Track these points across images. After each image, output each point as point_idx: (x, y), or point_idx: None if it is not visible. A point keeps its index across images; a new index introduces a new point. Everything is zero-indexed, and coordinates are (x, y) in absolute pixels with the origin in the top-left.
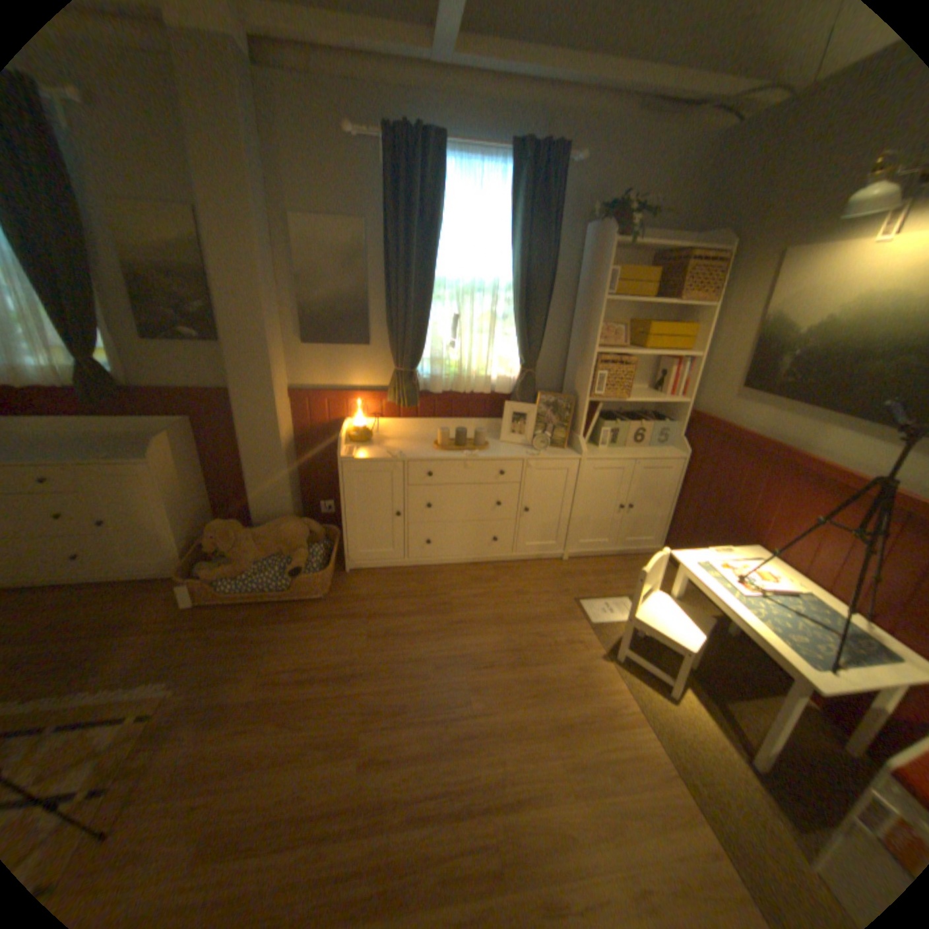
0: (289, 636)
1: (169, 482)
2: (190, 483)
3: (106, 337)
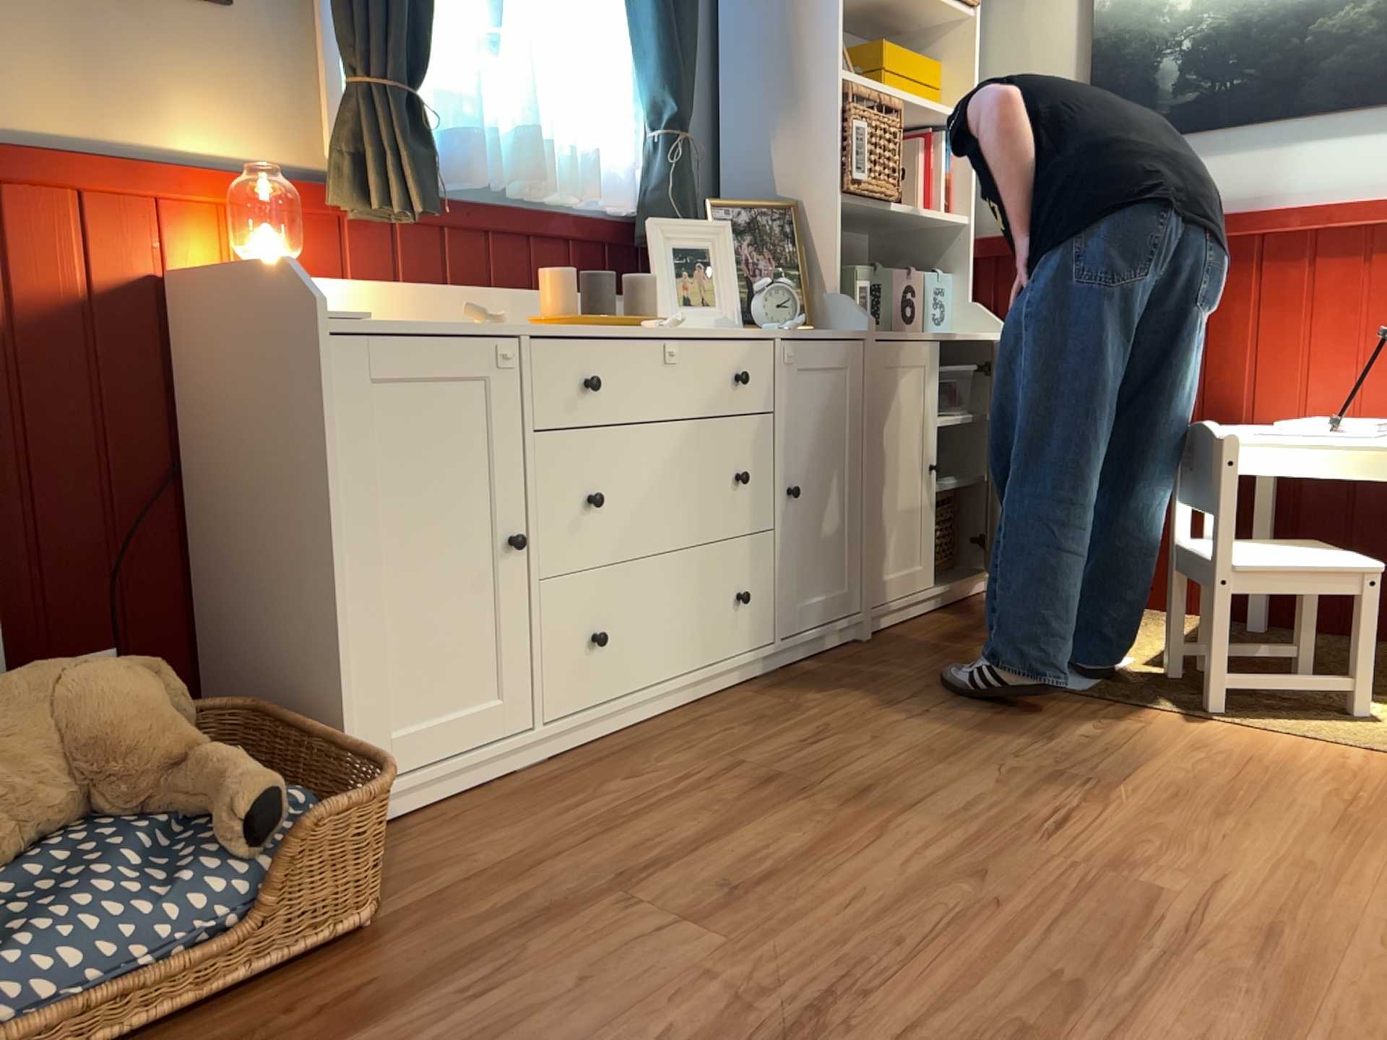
0: None
1: None
2: None
3: None
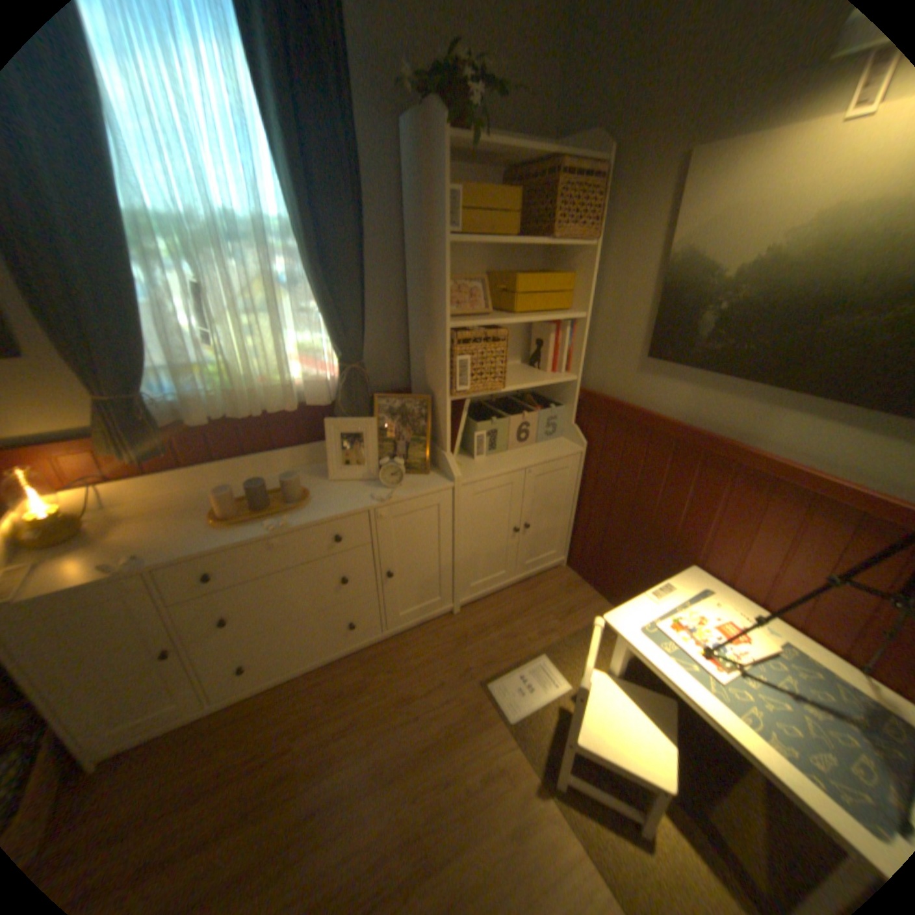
0: None
1: None
2: None
3: None
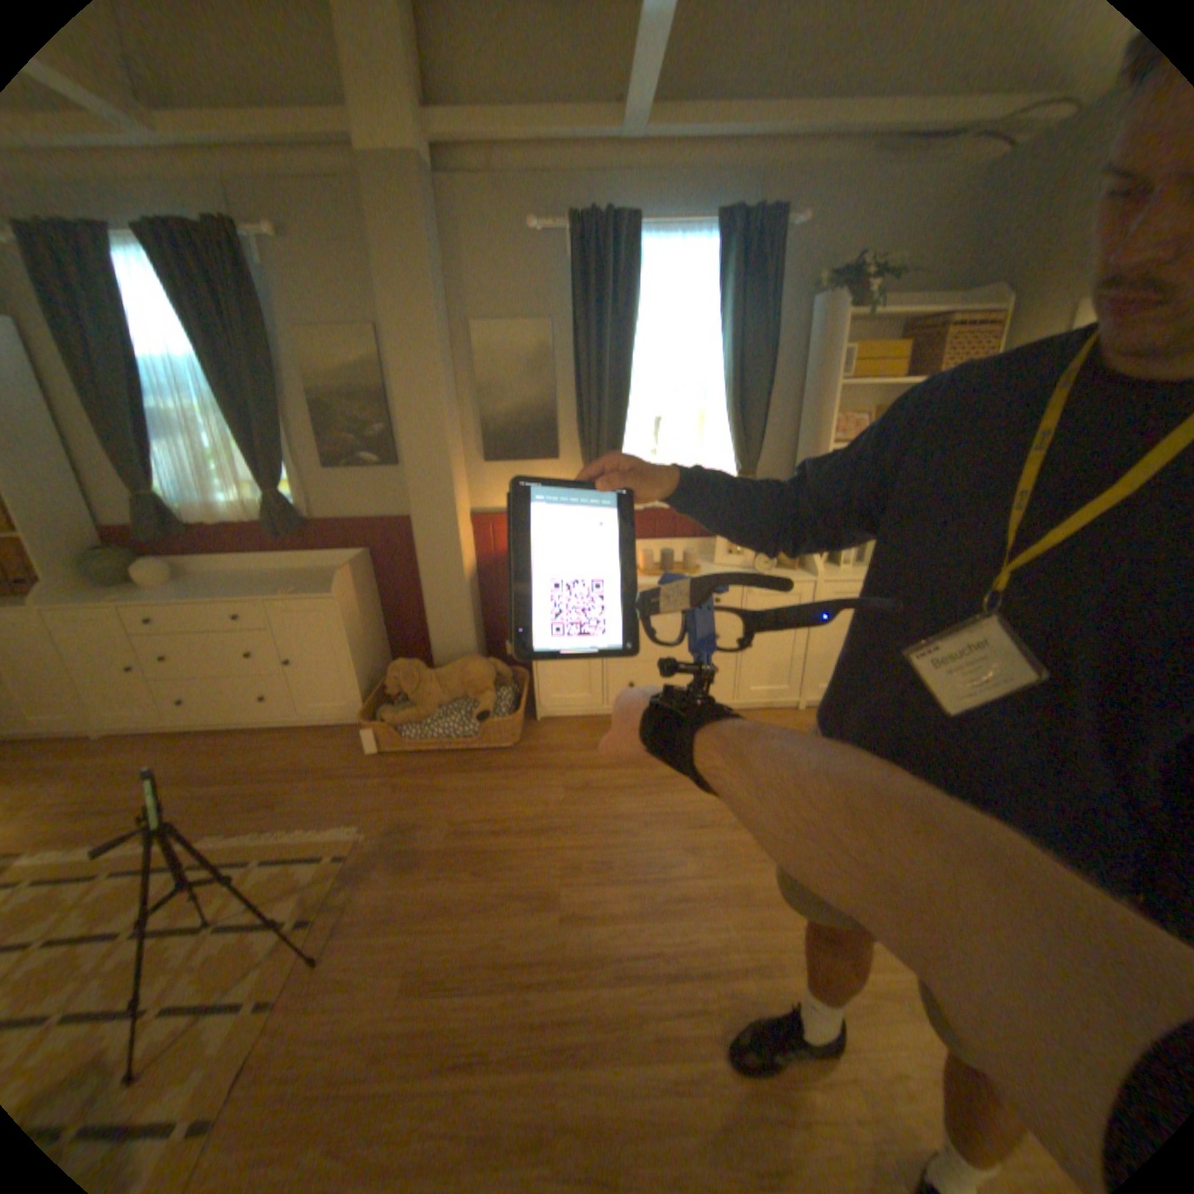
0: (479, 786)
1: (351, 618)
2: (370, 621)
3: (289, 468)
